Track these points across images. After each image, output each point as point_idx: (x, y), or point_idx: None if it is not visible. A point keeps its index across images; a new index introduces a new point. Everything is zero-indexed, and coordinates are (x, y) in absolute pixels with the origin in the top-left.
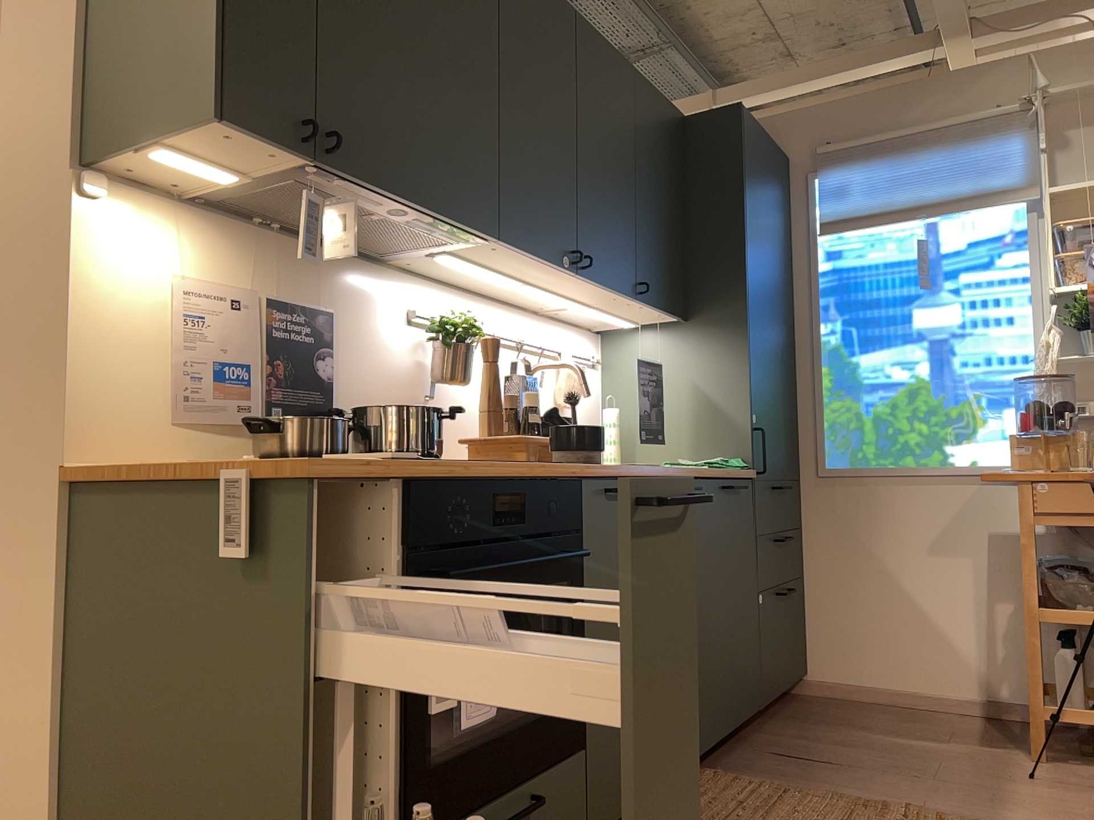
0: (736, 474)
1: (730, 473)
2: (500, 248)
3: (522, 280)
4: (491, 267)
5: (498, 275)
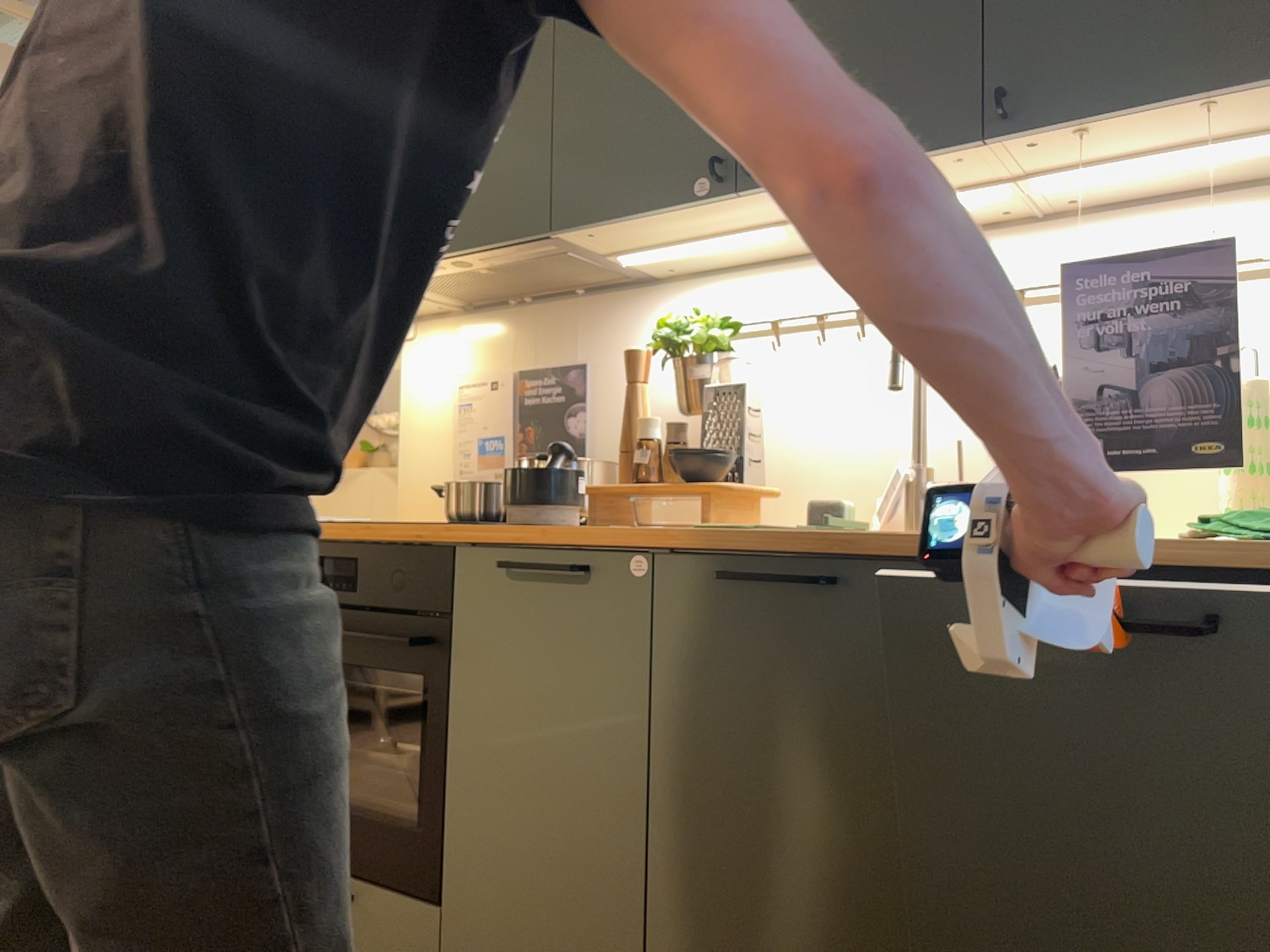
0: (1222, 556)
1: (1169, 552)
2: (595, 231)
3: (764, 227)
4: (688, 239)
5: (725, 239)
